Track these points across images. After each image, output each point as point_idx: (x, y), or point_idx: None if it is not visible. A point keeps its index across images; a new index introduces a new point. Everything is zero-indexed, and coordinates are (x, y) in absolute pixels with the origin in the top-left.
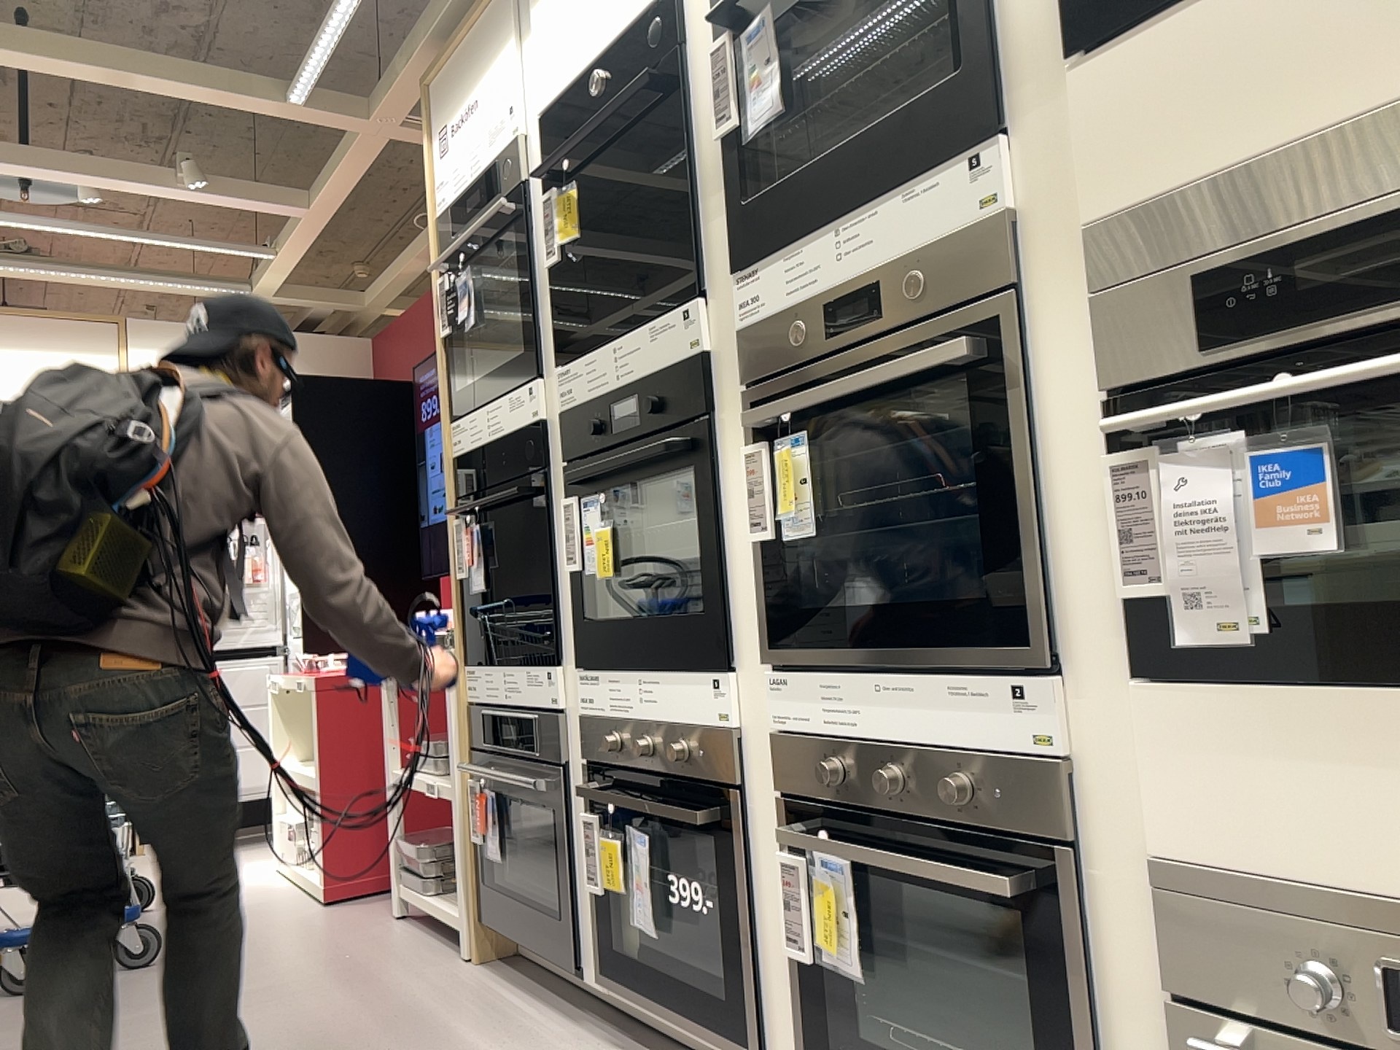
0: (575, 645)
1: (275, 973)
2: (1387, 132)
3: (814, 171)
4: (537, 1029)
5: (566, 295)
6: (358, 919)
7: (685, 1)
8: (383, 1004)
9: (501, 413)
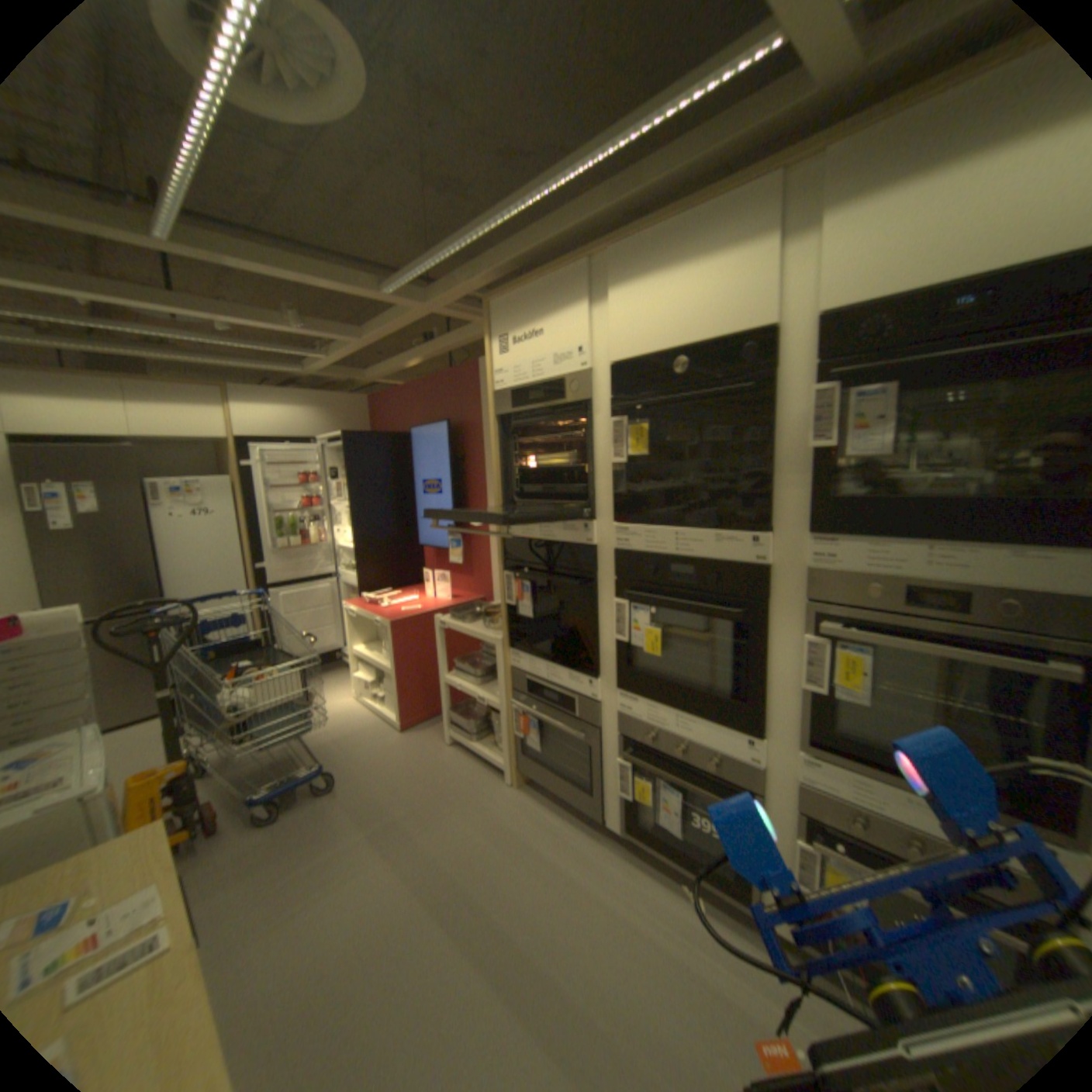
0: (614, 675)
1: (407, 802)
2: None
3: (910, 500)
4: (581, 852)
5: (624, 483)
6: (426, 750)
7: (781, 338)
8: (484, 830)
9: (555, 530)
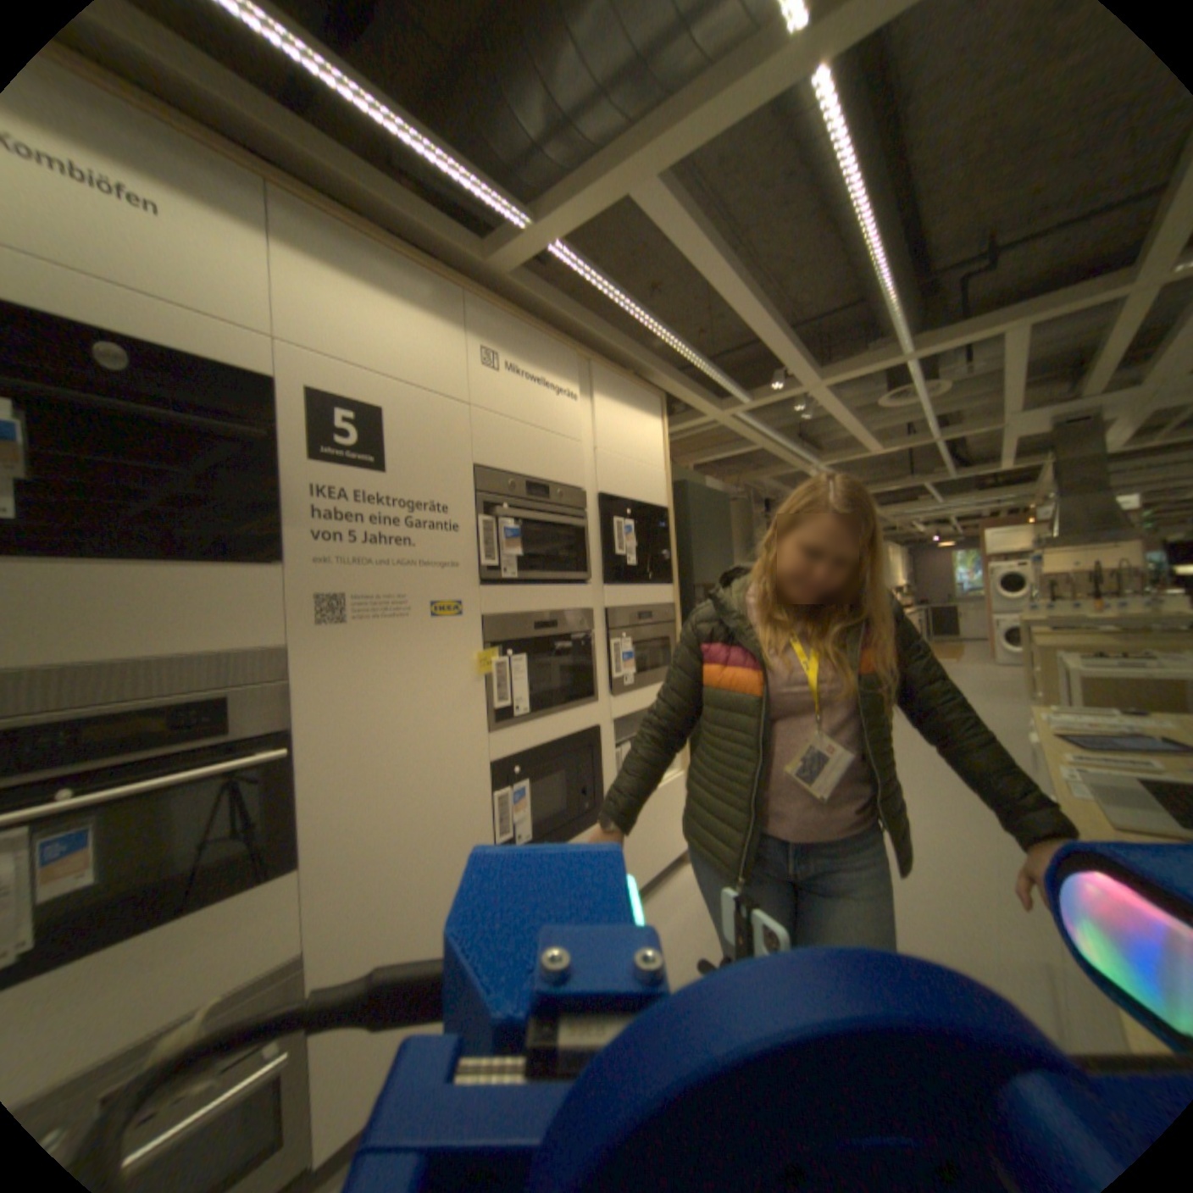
0: None
1: None
2: (143, 671)
3: None
4: None
5: None
6: None
7: None
8: None
9: None
